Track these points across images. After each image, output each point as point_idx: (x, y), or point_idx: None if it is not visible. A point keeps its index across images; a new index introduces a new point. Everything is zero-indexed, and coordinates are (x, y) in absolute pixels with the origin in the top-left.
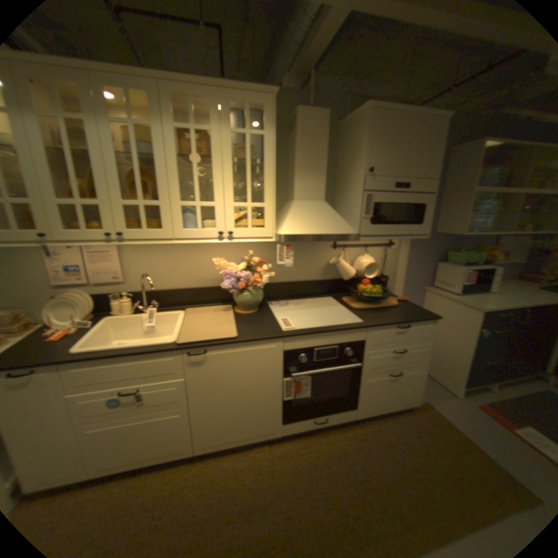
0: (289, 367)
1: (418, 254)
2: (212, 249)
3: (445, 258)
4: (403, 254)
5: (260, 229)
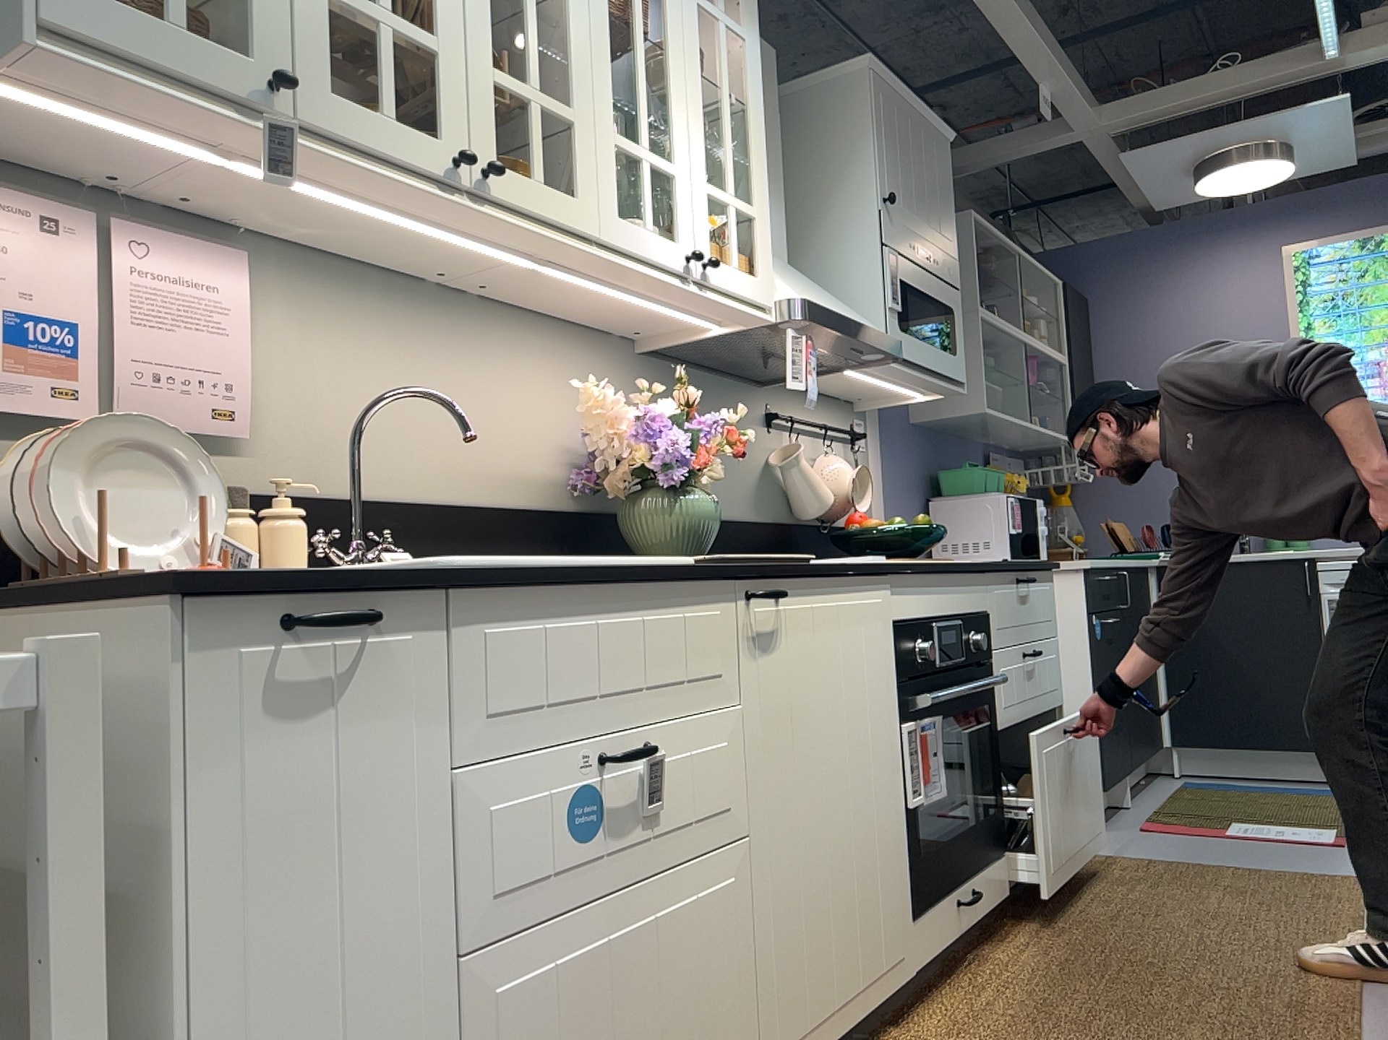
0: (904, 681)
1: (897, 474)
2: (518, 365)
3: (934, 493)
4: (877, 471)
5: (751, 276)
